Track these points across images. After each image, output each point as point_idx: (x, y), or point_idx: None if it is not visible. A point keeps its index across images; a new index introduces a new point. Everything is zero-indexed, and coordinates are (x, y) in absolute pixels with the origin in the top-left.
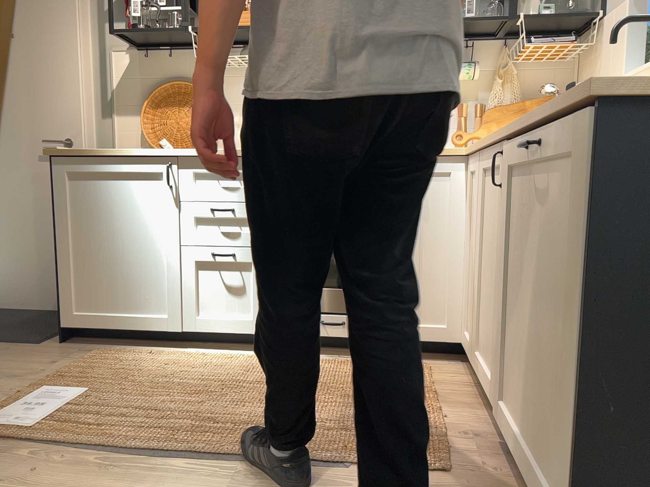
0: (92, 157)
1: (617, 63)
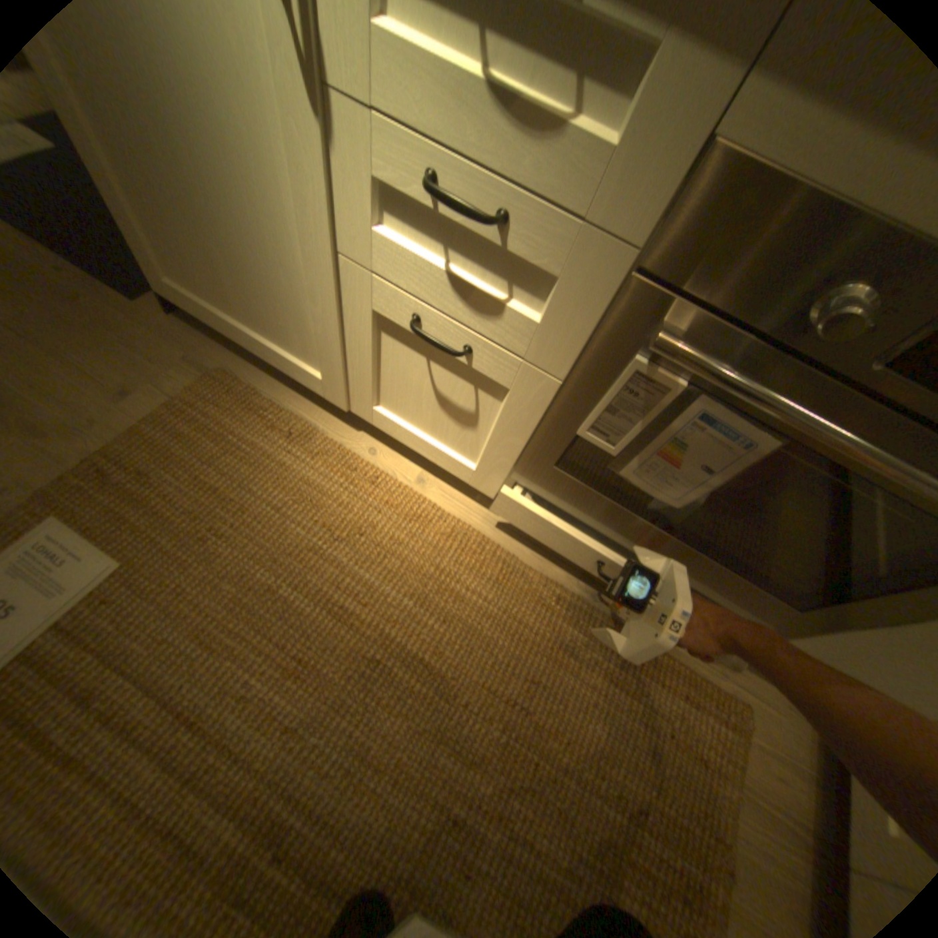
0: None
1: None
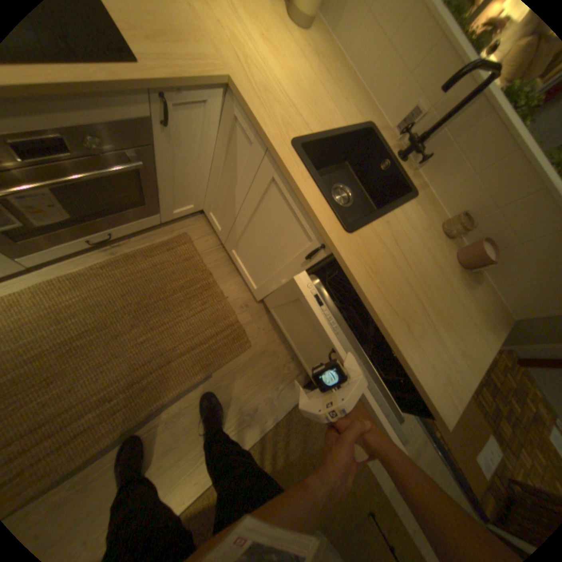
0: None
1: None
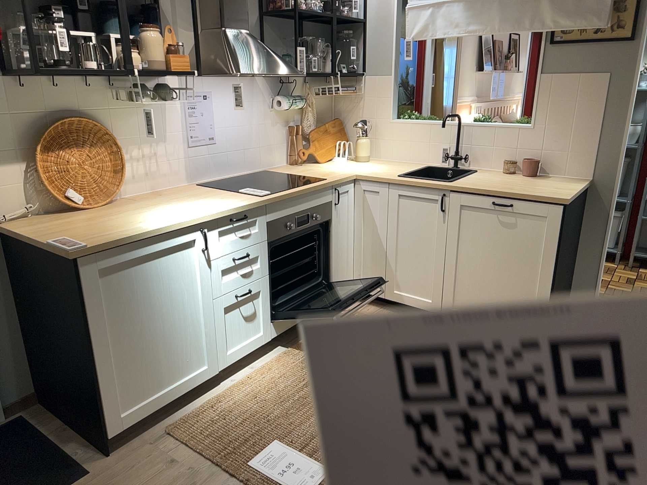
0: (129, 244)
1: (385, 110)
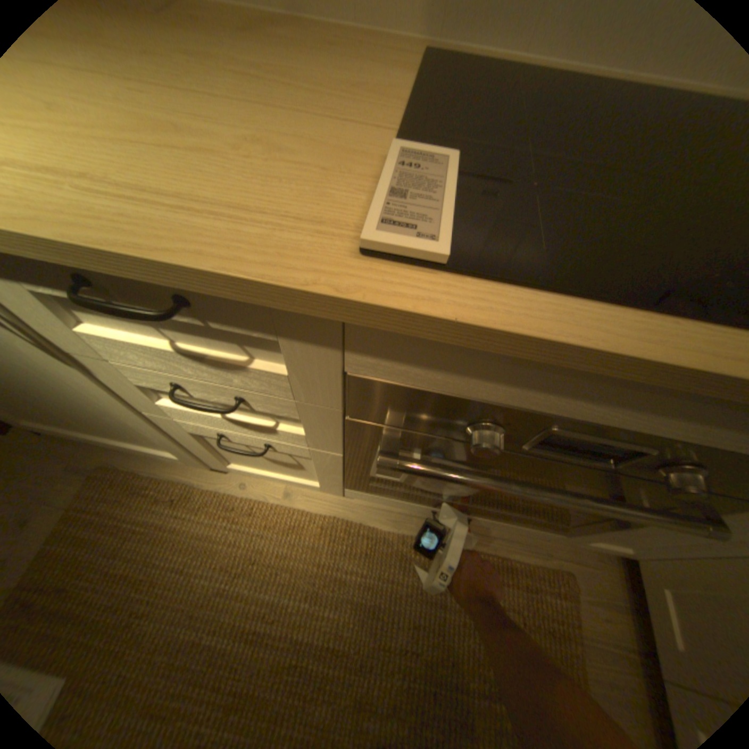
0: None
1: None
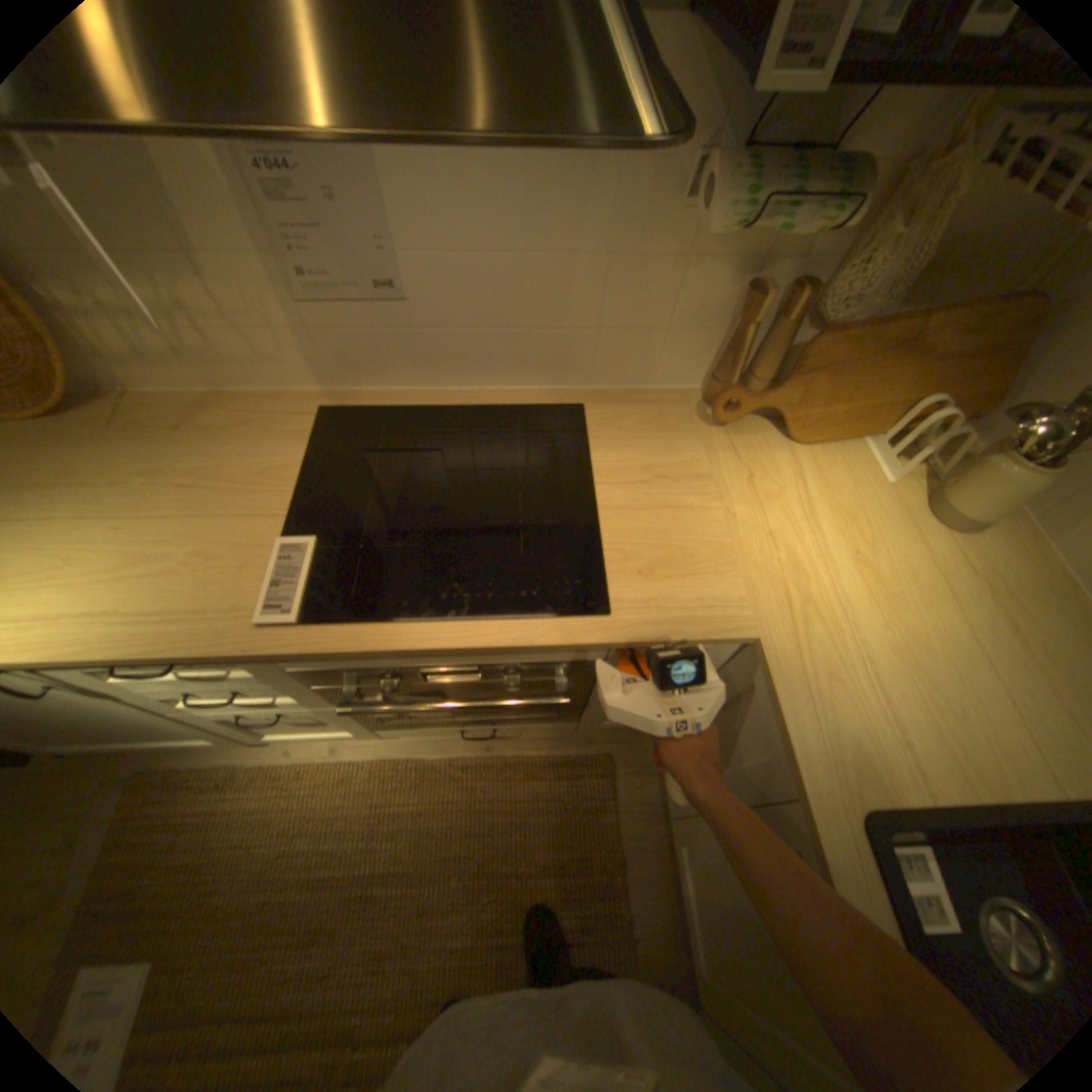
0: None
1: None
